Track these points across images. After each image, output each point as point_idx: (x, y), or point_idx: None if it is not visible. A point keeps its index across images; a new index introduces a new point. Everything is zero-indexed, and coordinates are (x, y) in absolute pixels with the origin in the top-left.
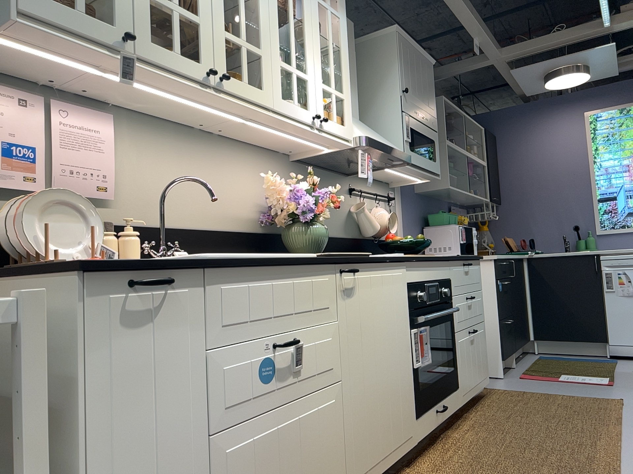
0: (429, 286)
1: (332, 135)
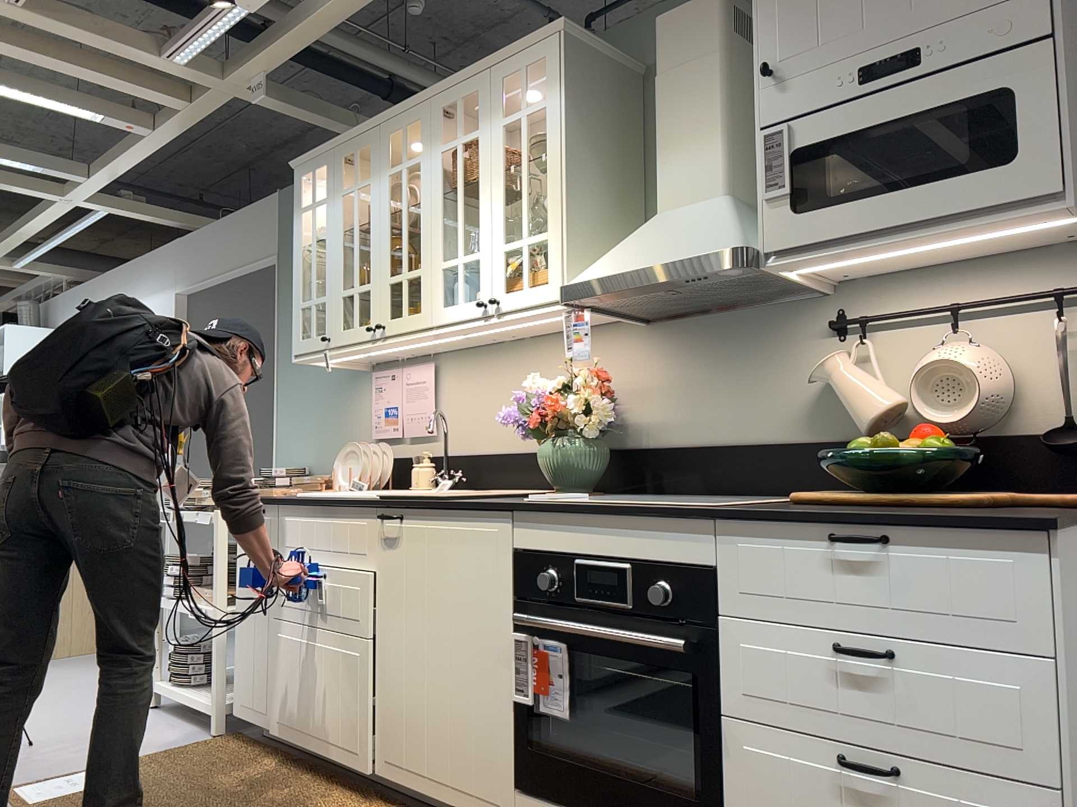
0: (585, 565)
1: (526, 308)
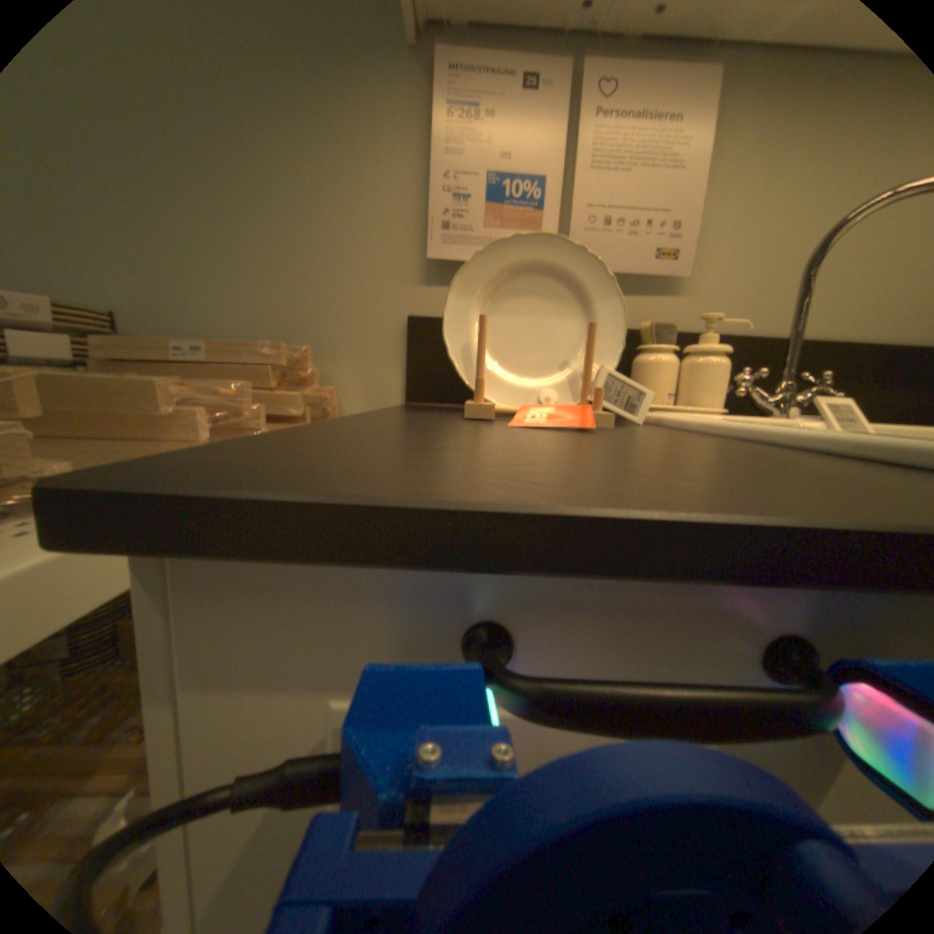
0: None
1: None
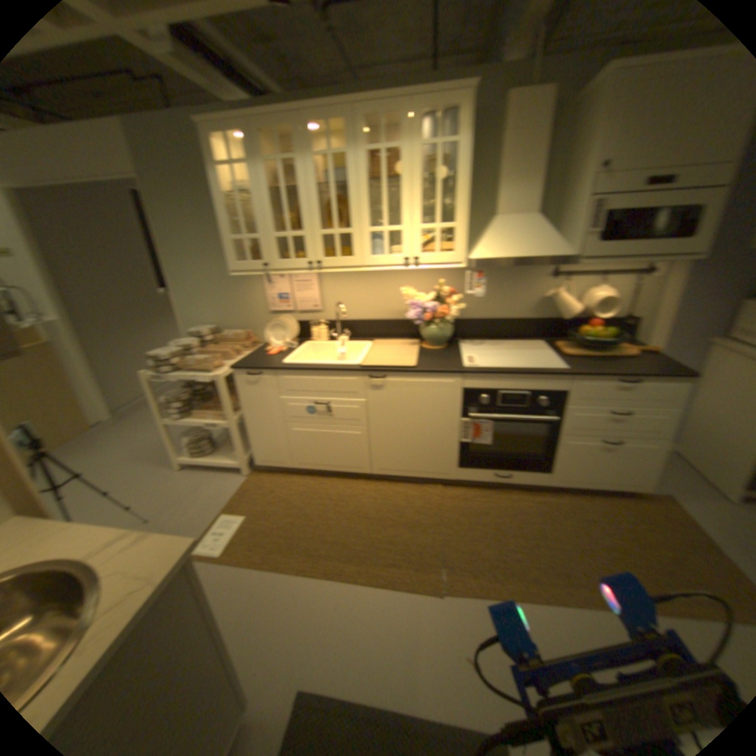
0: (504, 394)
1: (434, 265)
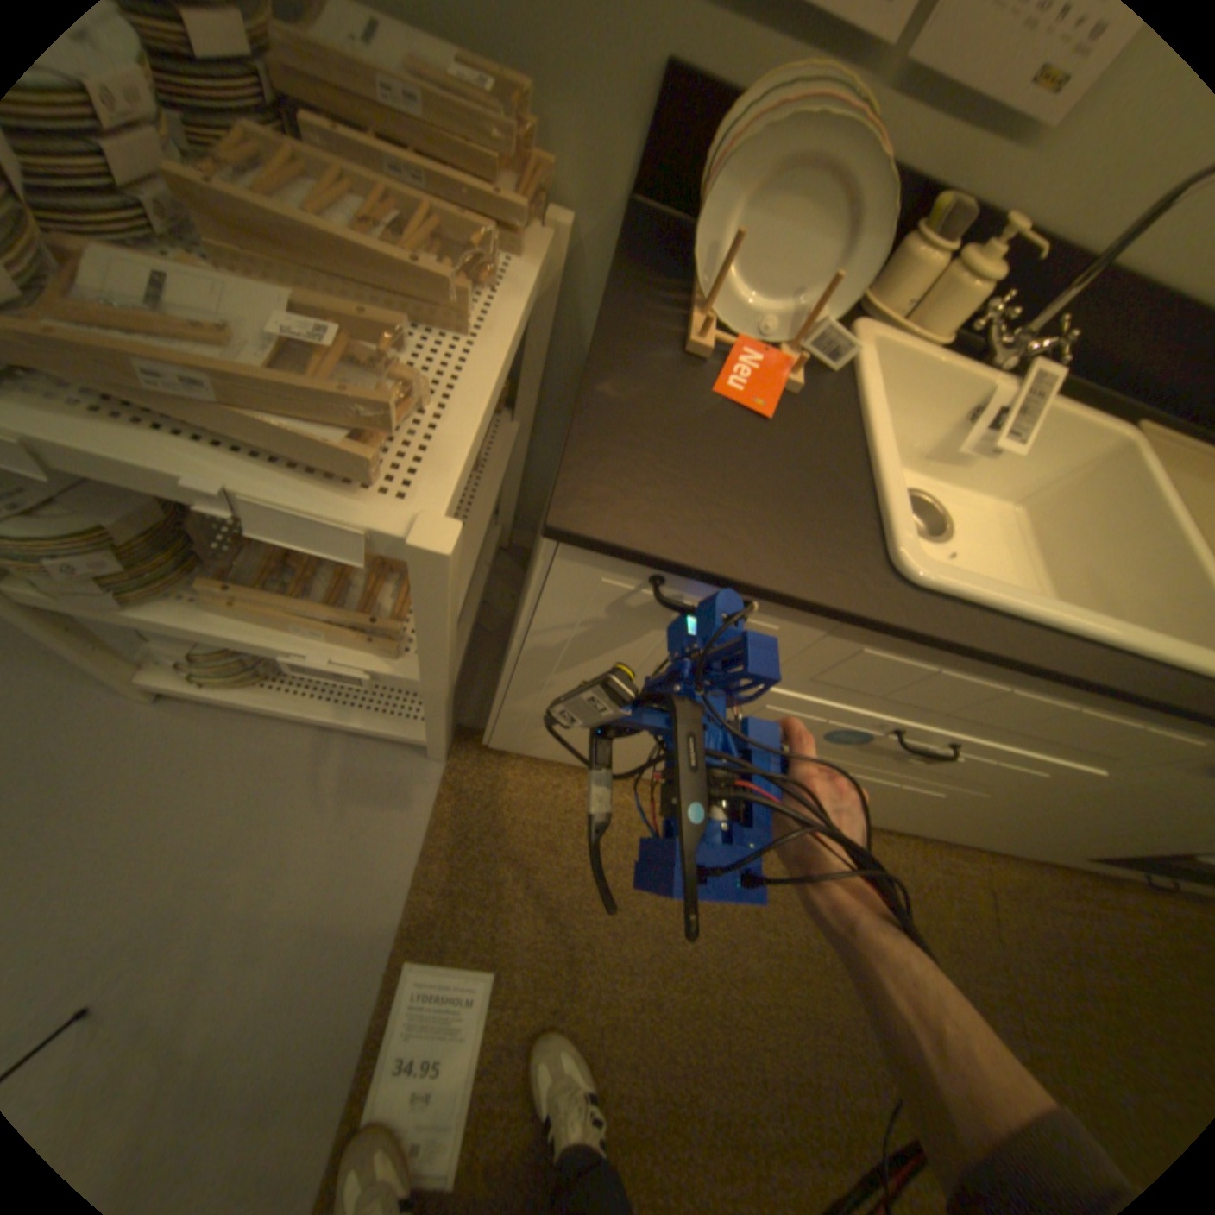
0: None
1: None
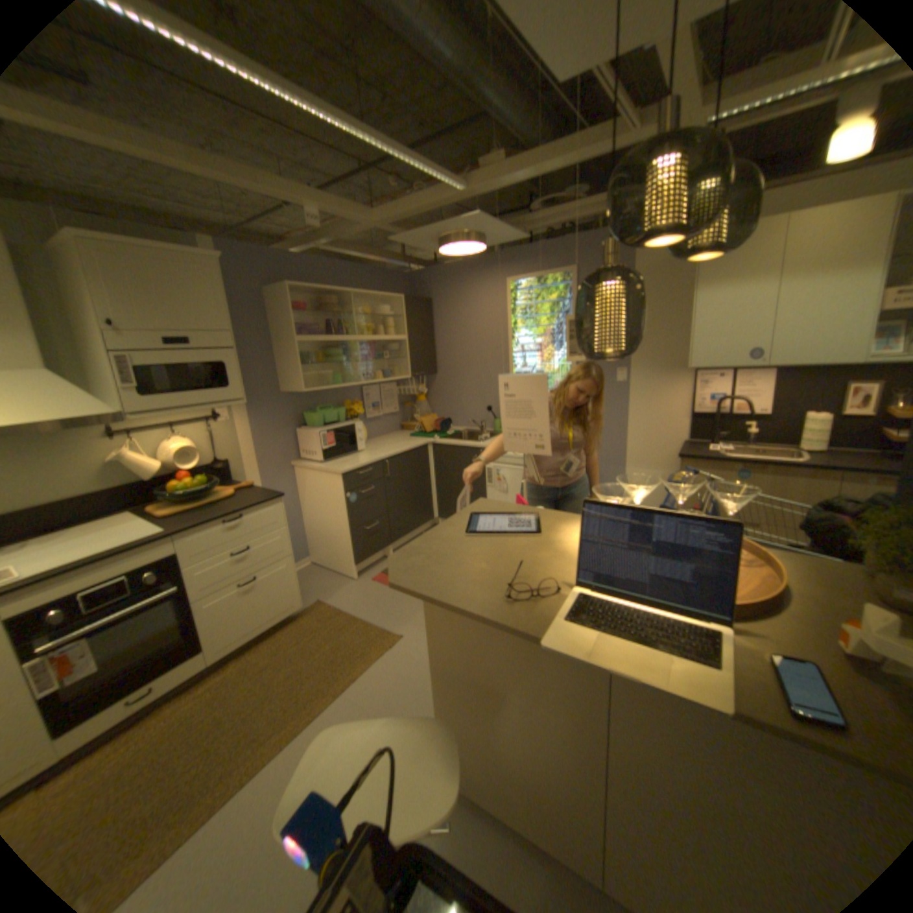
0: (87, 595)
1: None
